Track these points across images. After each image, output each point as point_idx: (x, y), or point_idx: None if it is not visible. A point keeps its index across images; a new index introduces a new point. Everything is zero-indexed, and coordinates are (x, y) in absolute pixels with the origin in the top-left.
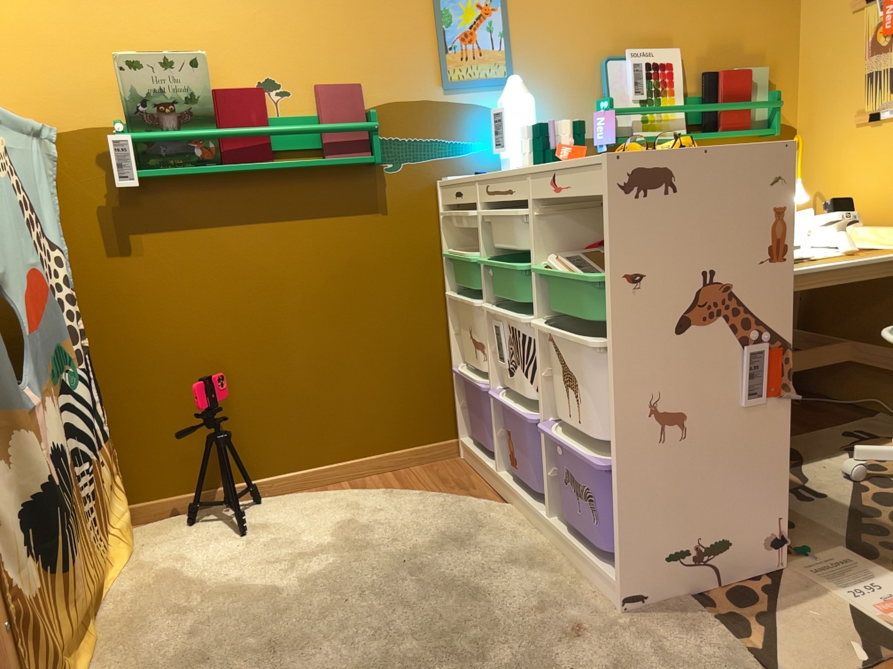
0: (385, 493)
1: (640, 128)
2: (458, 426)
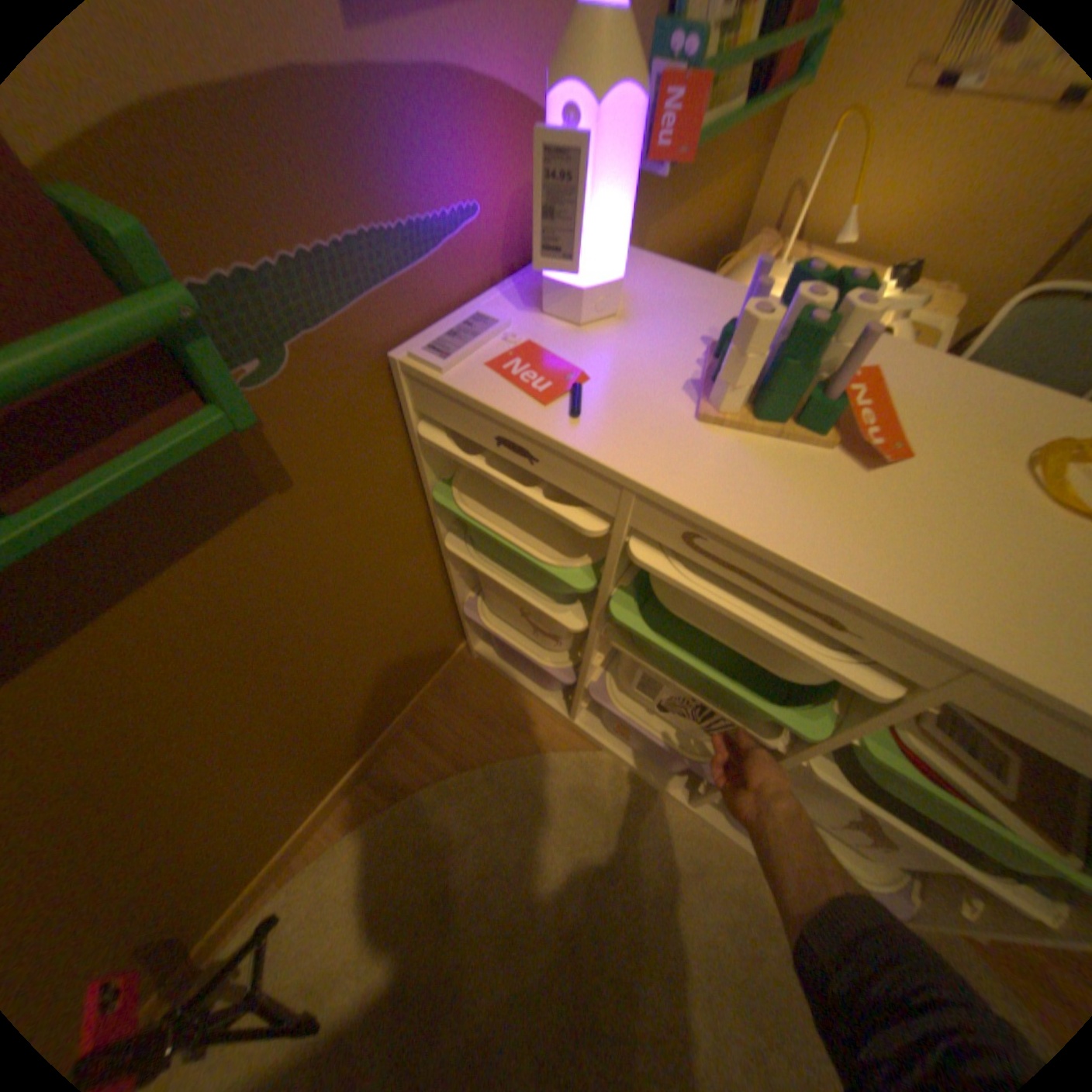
0: (442, 796)
1: (711, 104)
2: (463, 634)
